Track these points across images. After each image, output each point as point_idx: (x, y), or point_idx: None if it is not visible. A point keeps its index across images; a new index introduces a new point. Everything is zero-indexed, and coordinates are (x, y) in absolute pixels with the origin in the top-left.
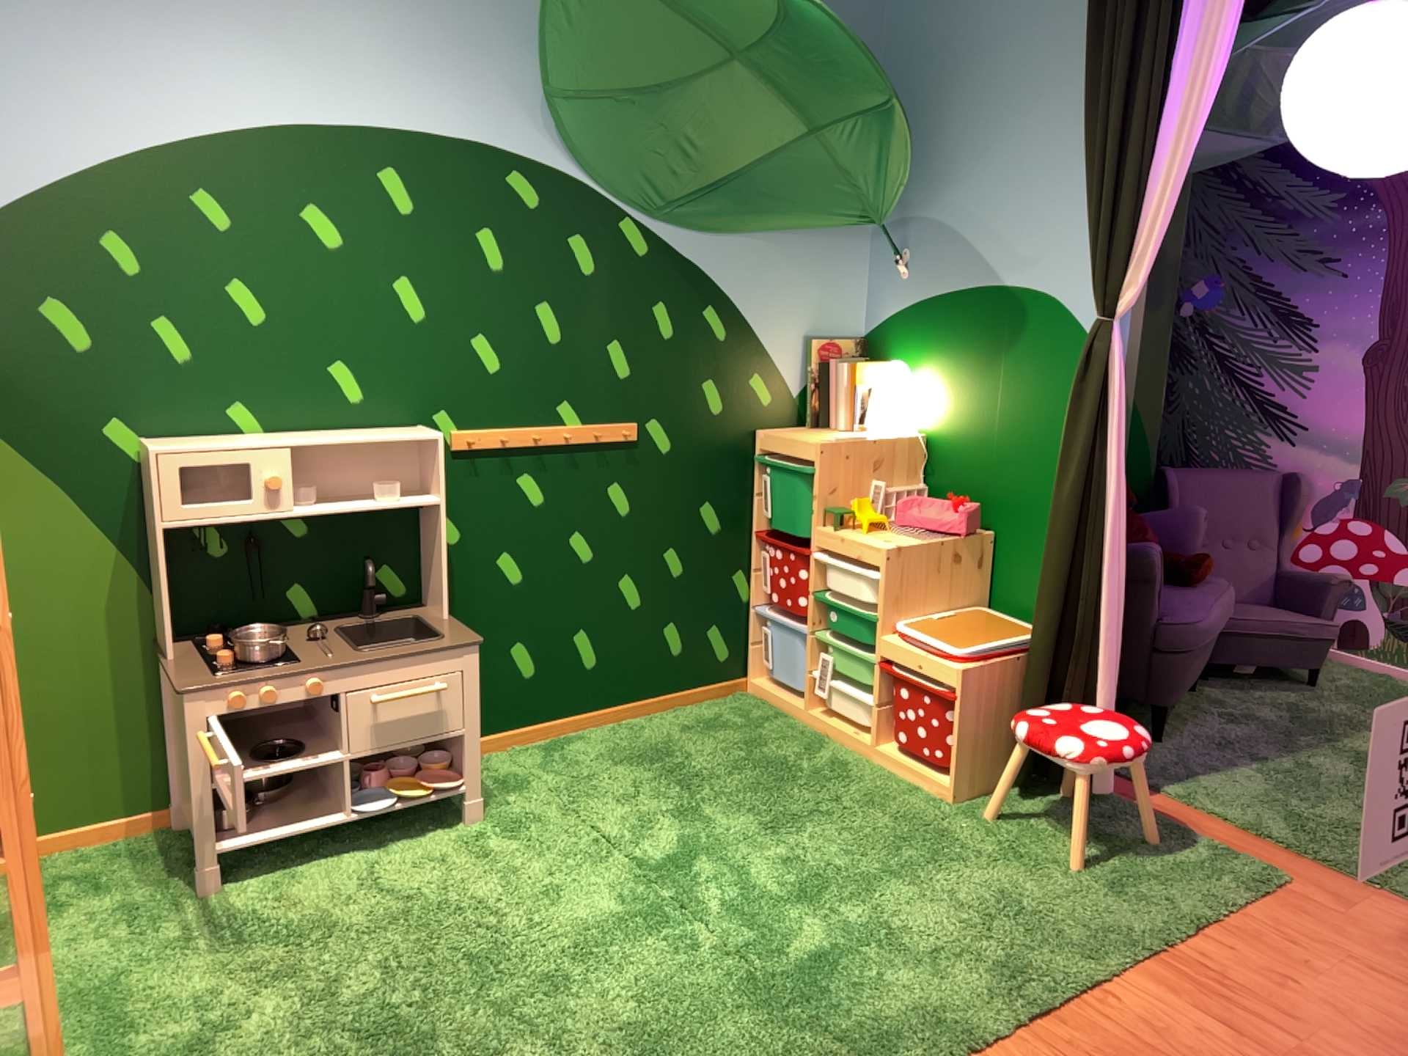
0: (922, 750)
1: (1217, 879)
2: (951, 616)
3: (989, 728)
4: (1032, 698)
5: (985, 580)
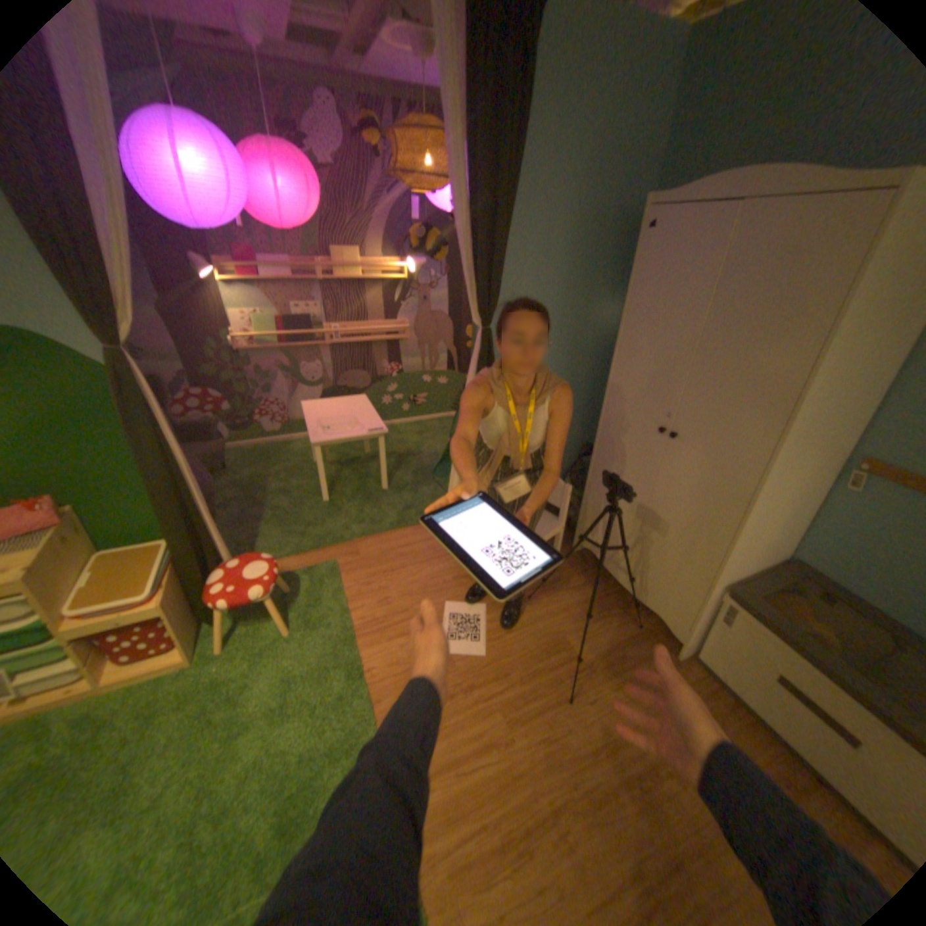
0: (146, 660)
1: (323, 585)
2: (90, 577)
3: (181, 615)
4: (183, 580)
5: (85, 538)
